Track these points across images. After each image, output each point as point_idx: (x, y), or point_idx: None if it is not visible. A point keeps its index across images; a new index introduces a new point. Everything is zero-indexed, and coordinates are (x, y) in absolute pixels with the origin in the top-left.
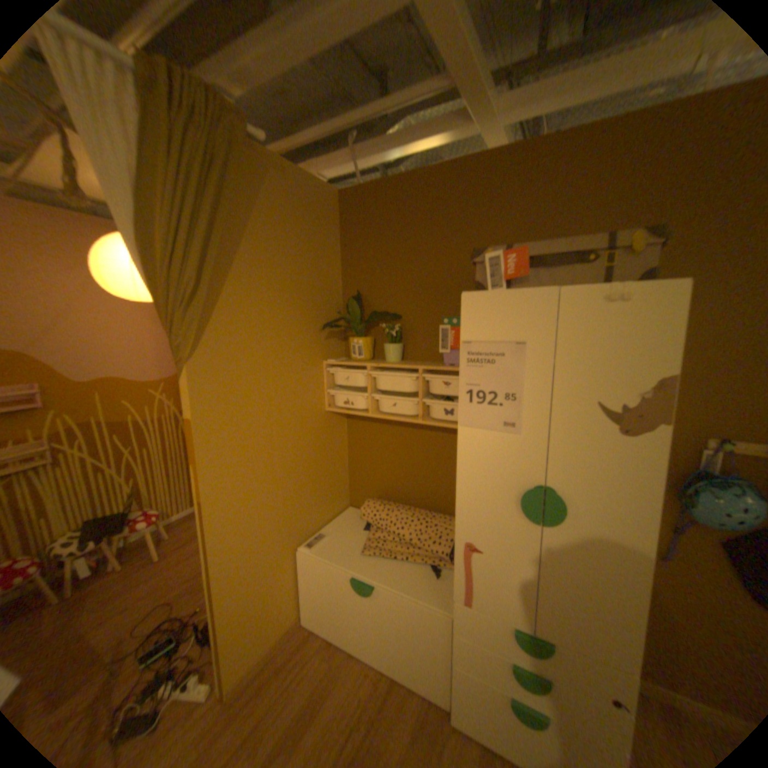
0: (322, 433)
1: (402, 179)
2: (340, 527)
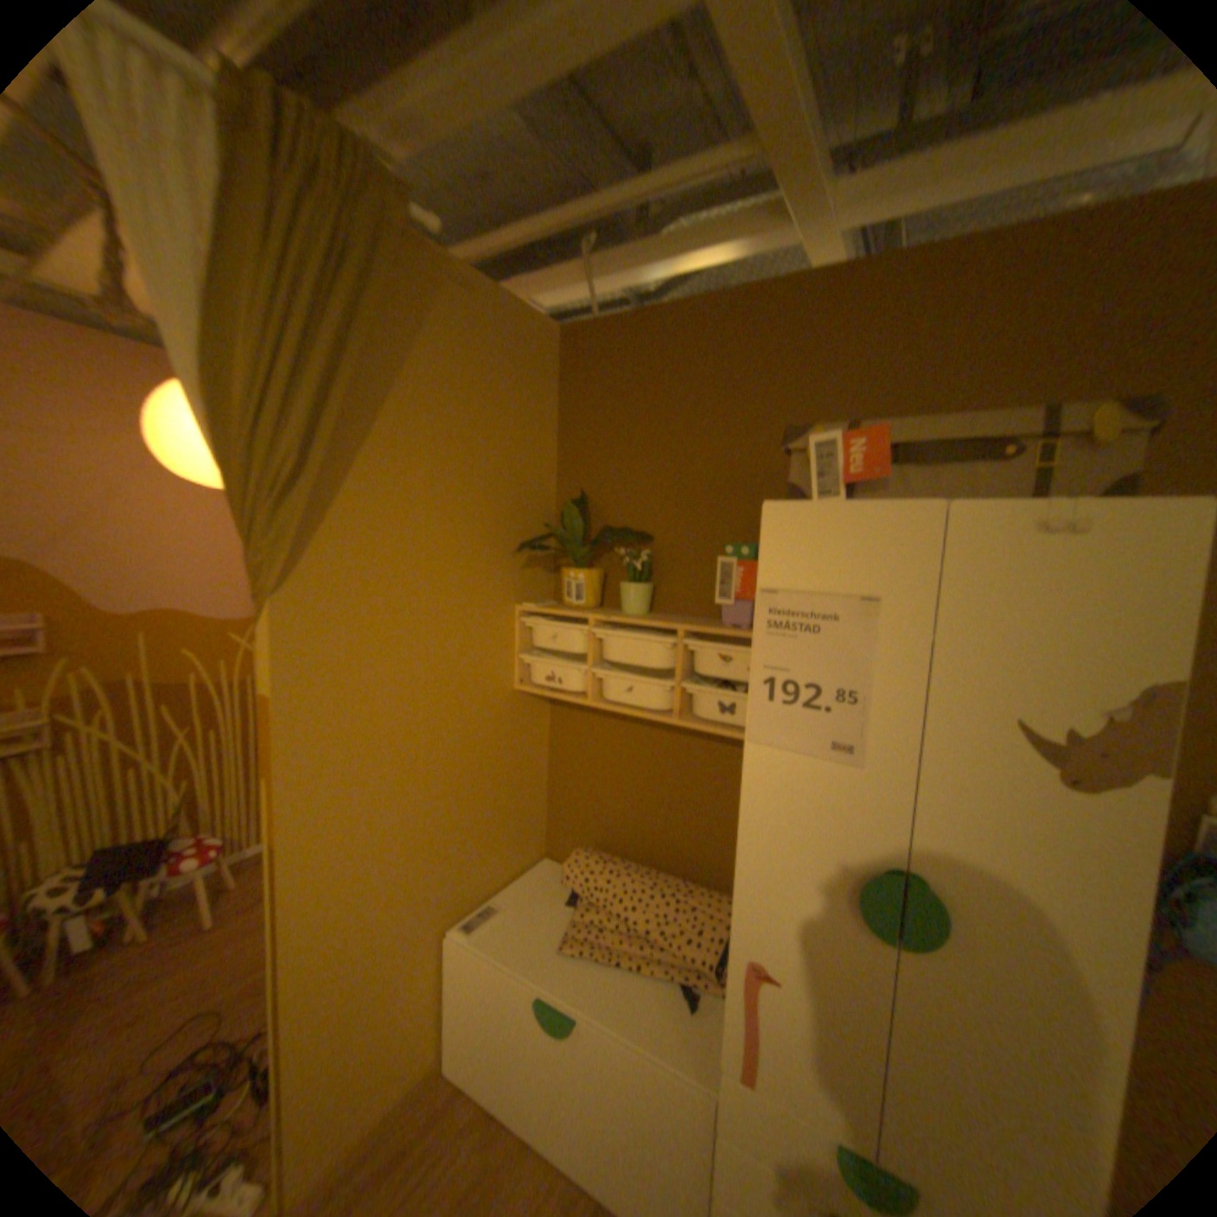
0: (506, 728)
1: (668, 312)
2: (525, 895)
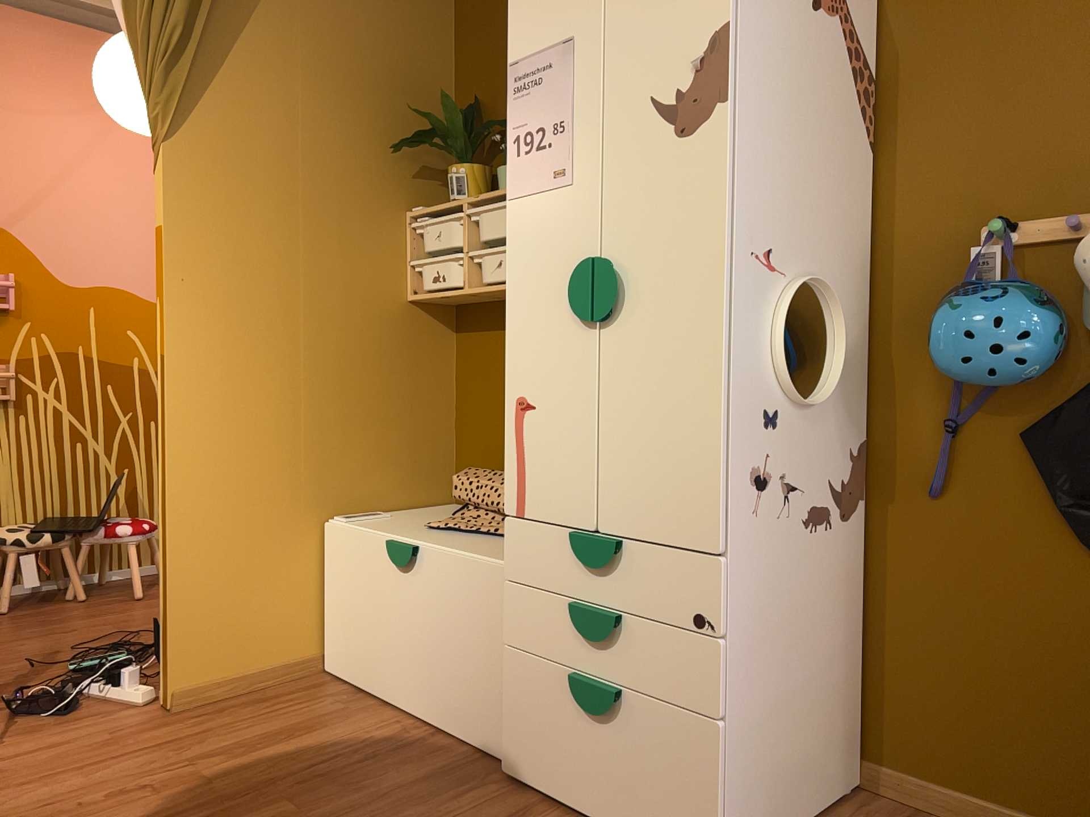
0: (397, 337)
1: None
2: (415, 513)
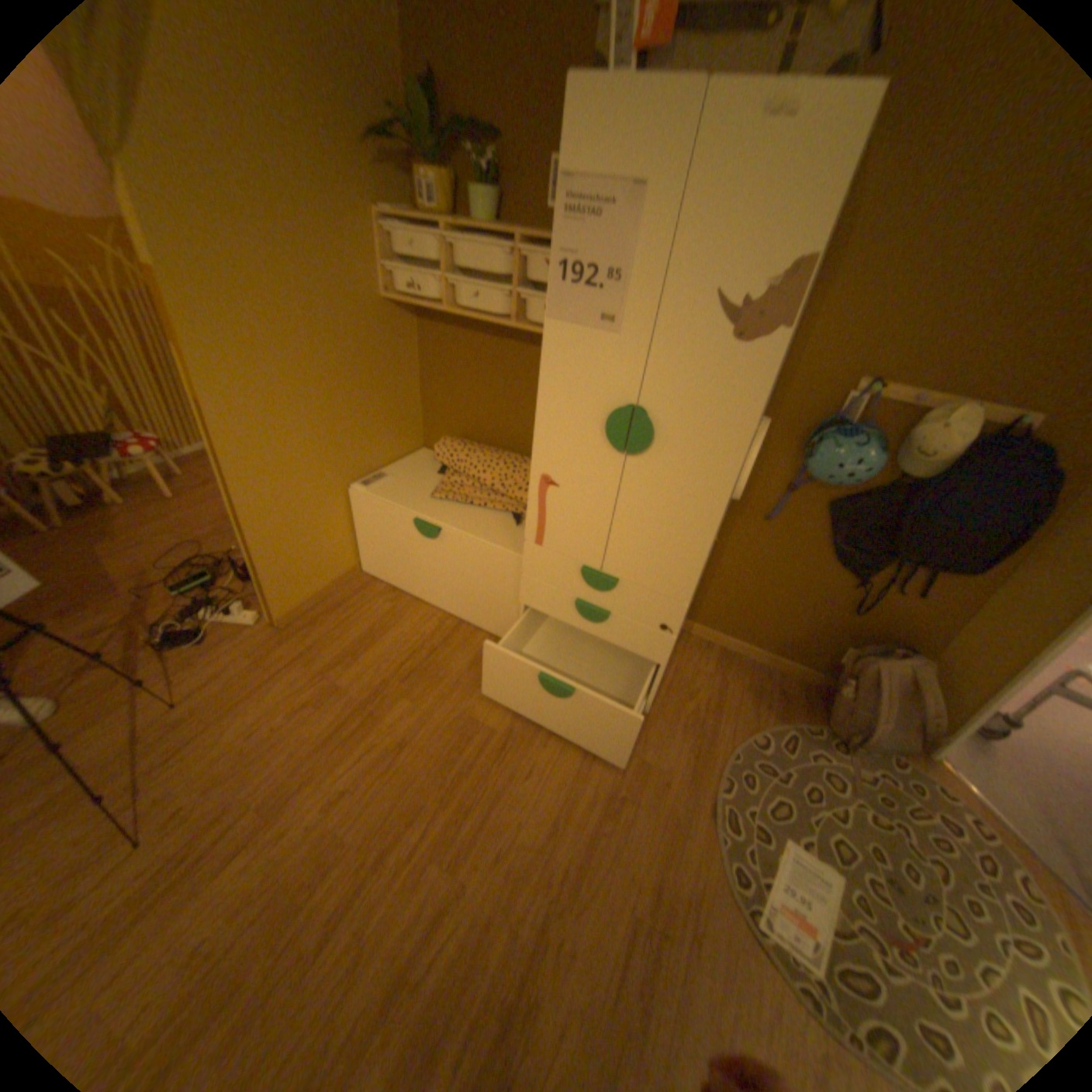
0: (377, 334)
1: None
2: (407, 469)
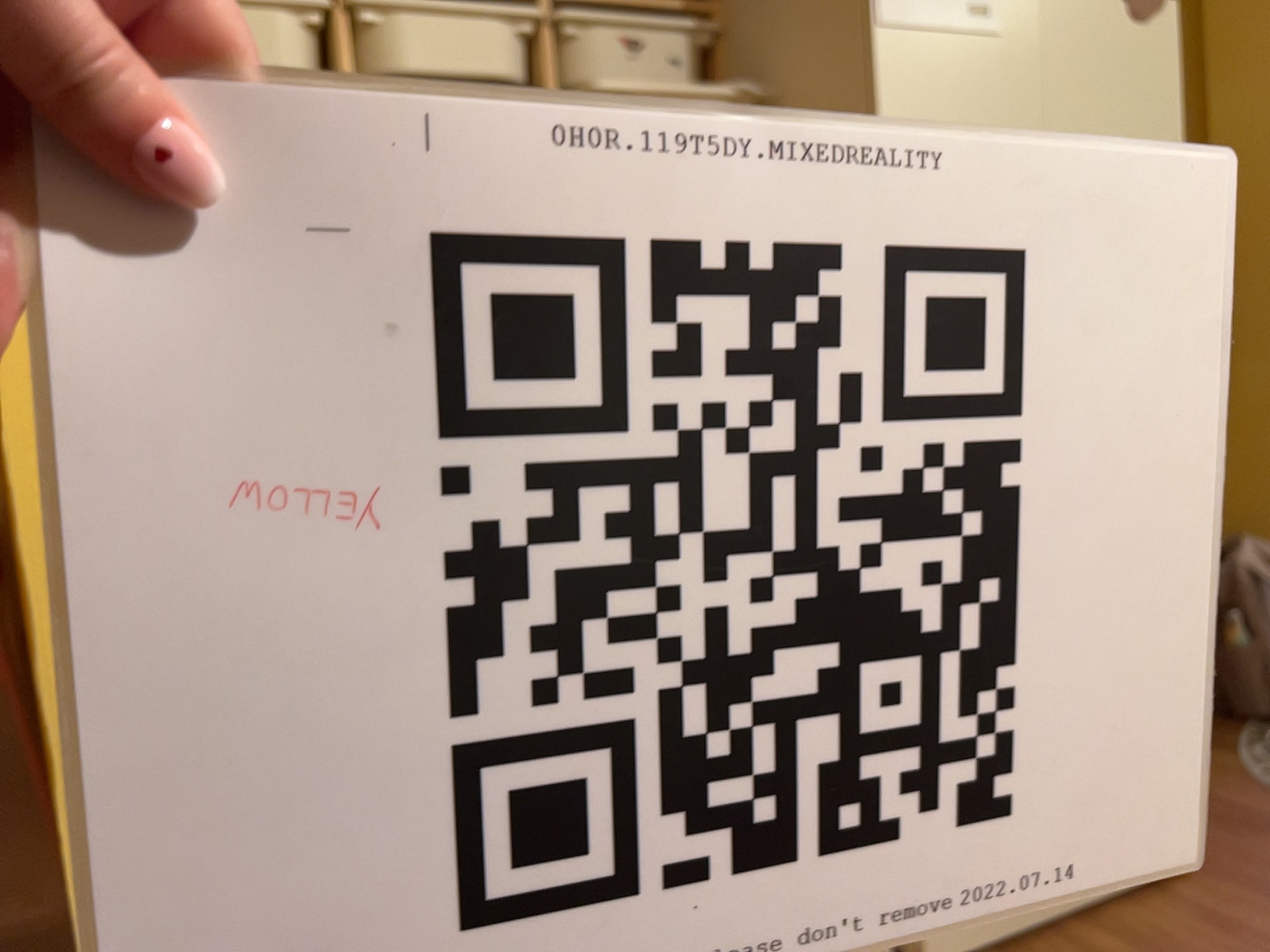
0: None
1: None
2: None
